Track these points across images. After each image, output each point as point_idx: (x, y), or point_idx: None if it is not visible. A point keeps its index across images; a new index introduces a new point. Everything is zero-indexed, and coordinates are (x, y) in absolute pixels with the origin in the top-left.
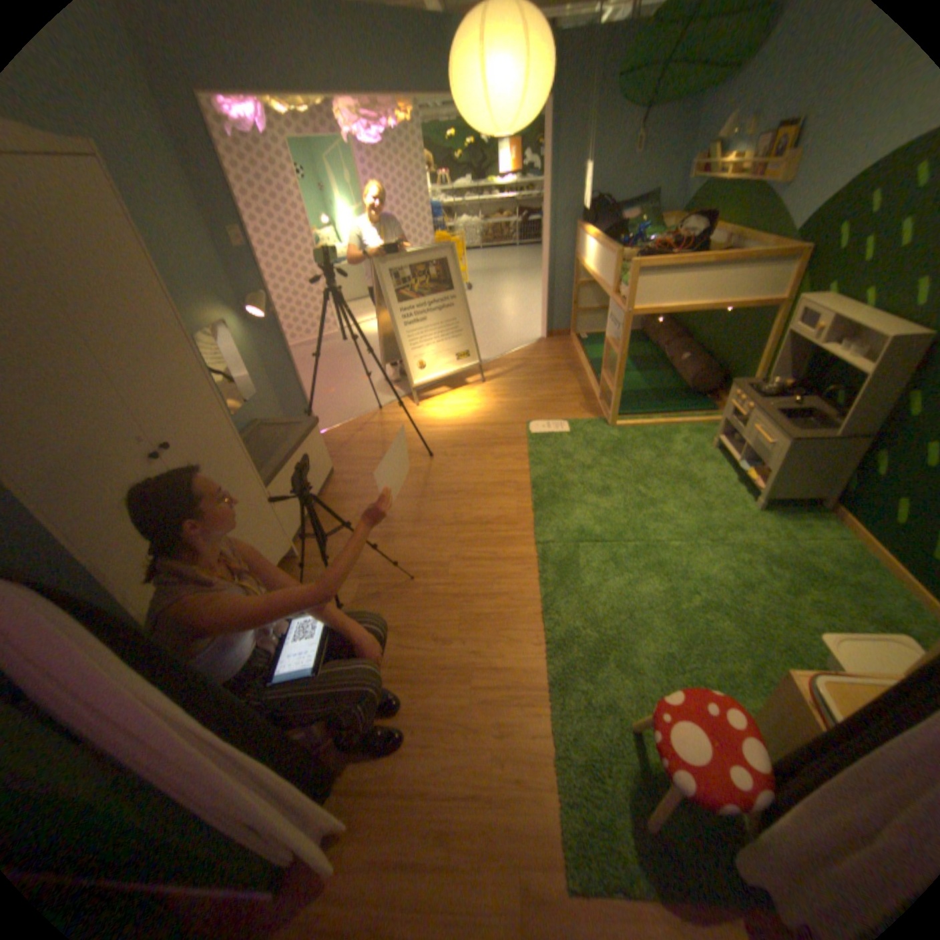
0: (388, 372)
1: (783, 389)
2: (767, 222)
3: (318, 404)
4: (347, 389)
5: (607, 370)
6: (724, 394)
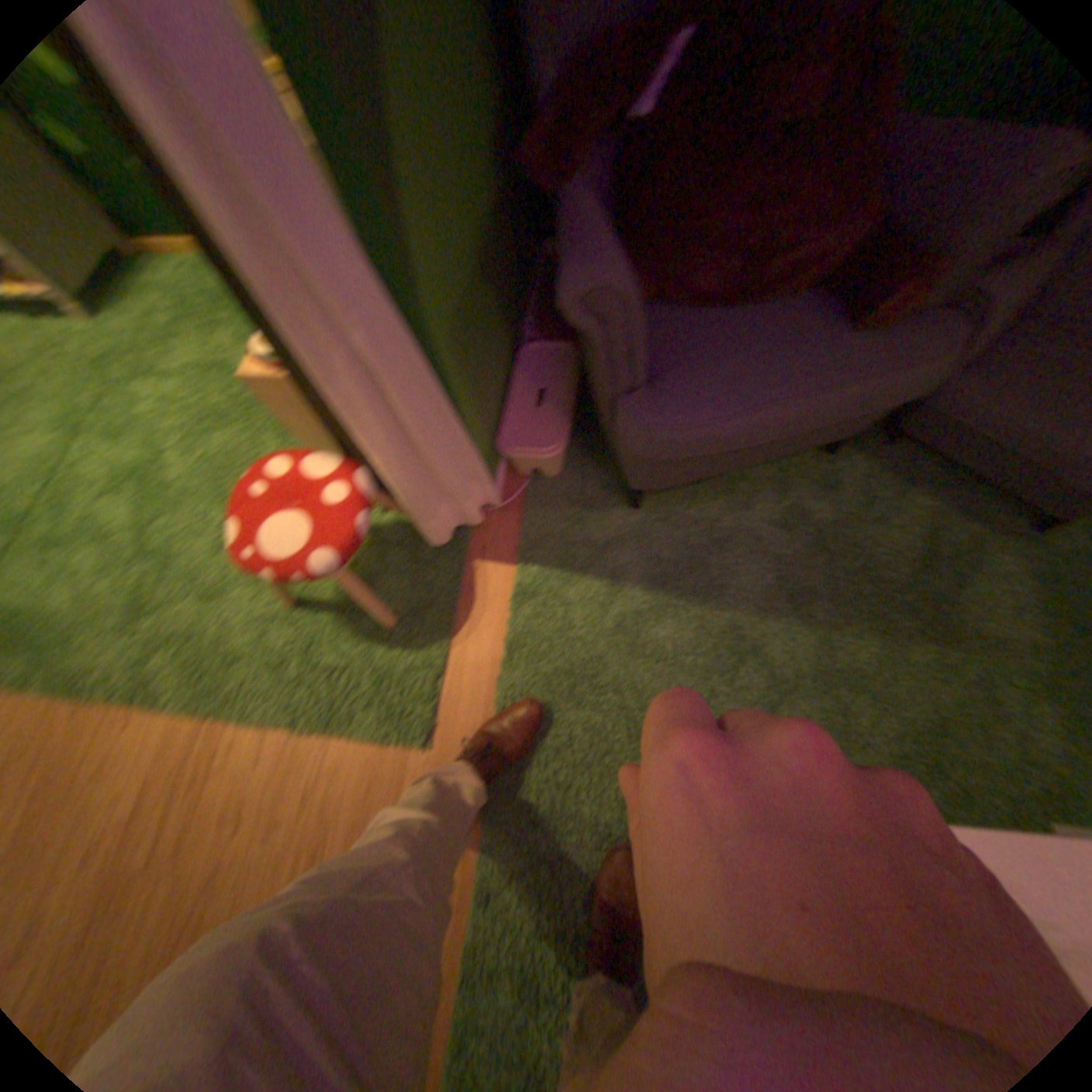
0: None
1: None
2: None
3: None
4: None
5: None
6: None
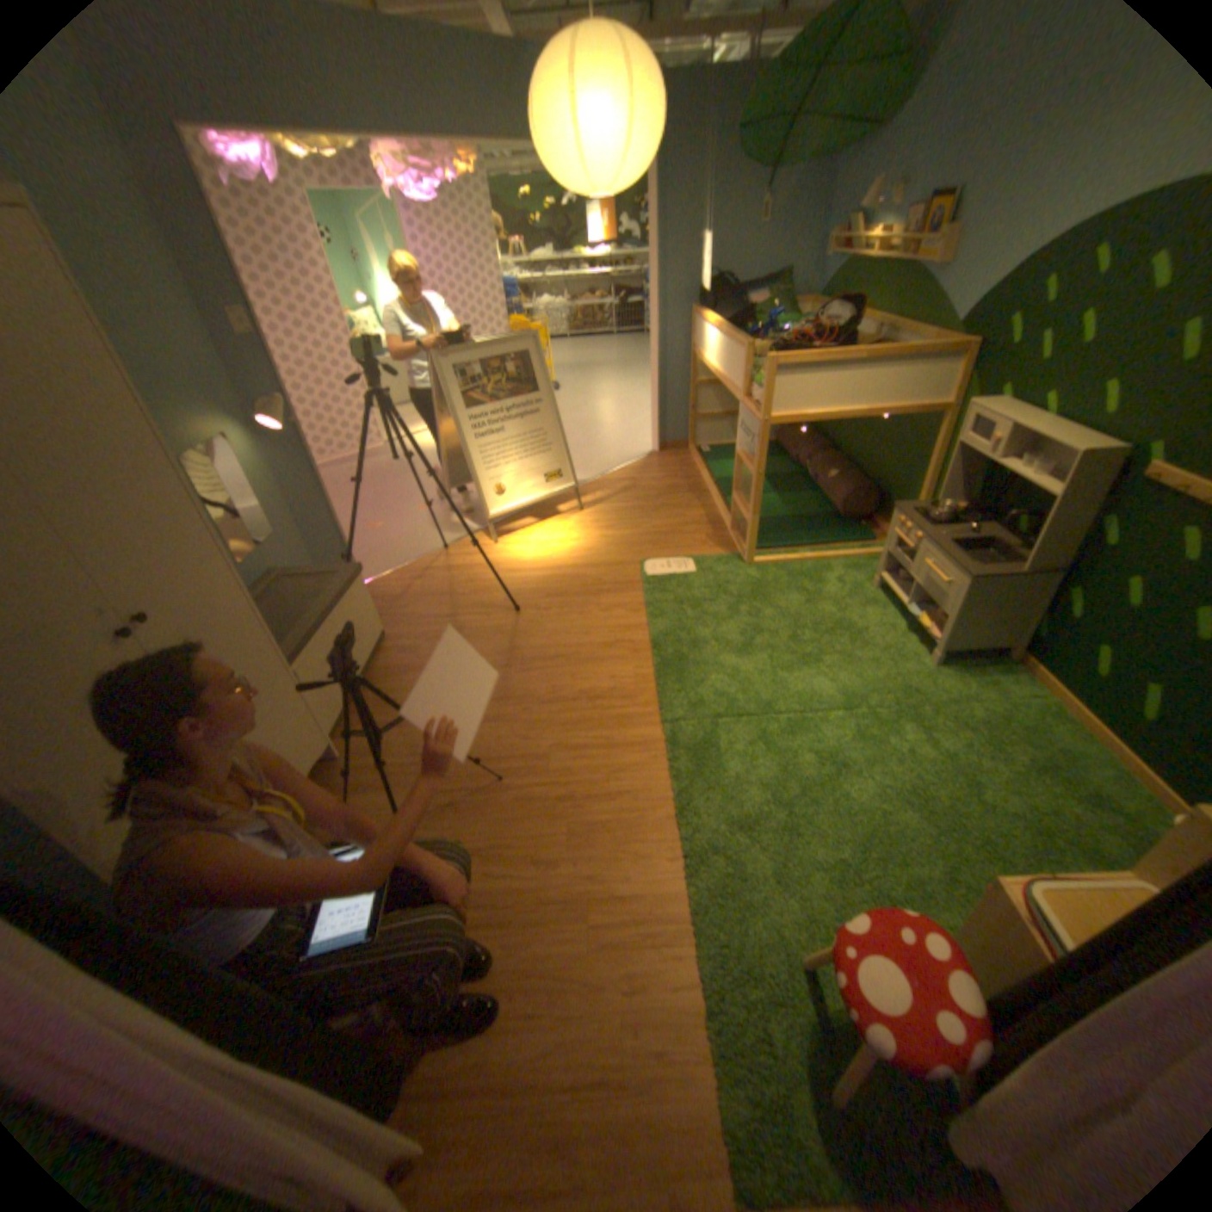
0: (453, 498)
1: (955, 513)
2: (923, 310)
3: (359, 544)
4: (399, 522)
5: (739, 493)
6: (881, 519)
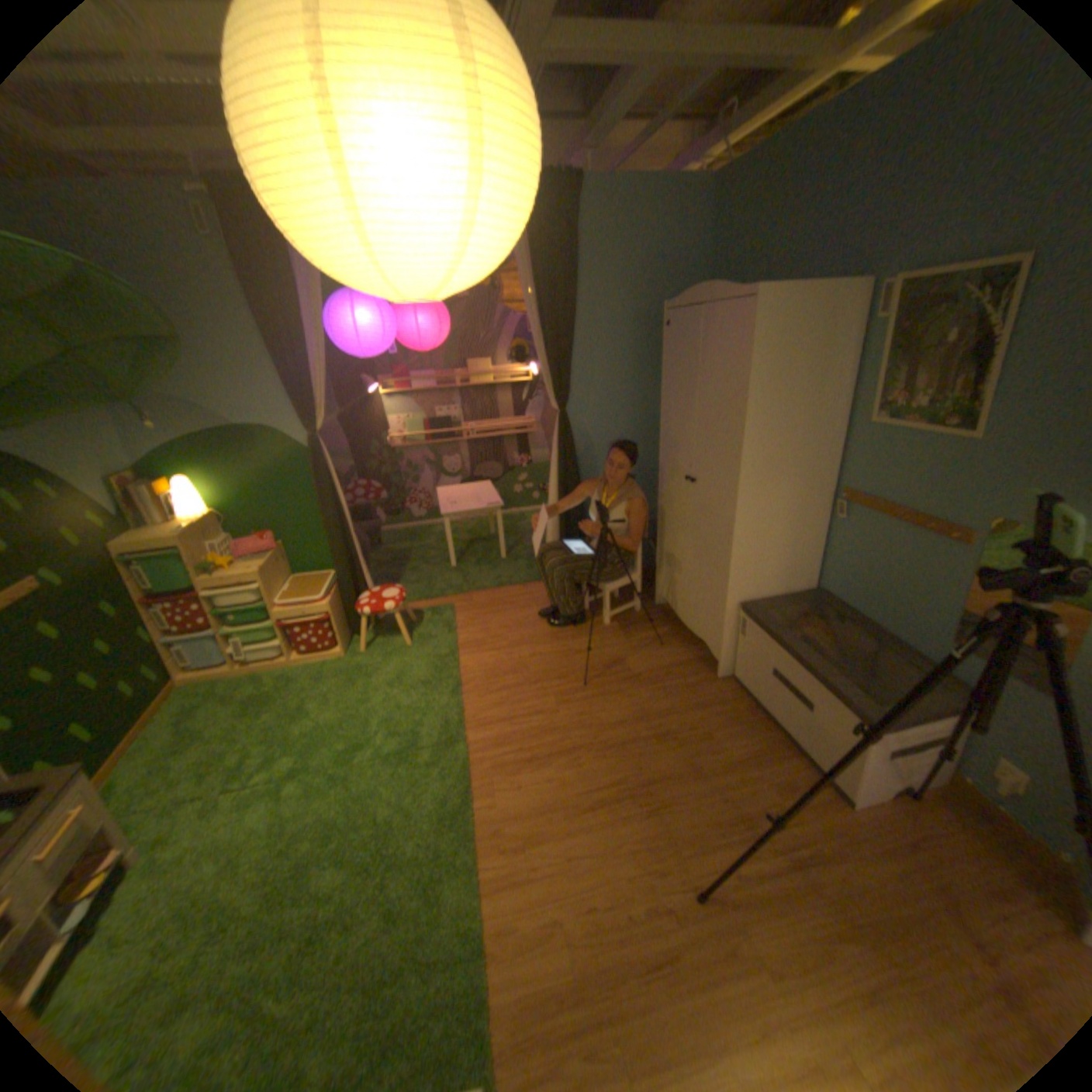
0: None
1: None
2: None
3: None
4: None
5: None
6: None
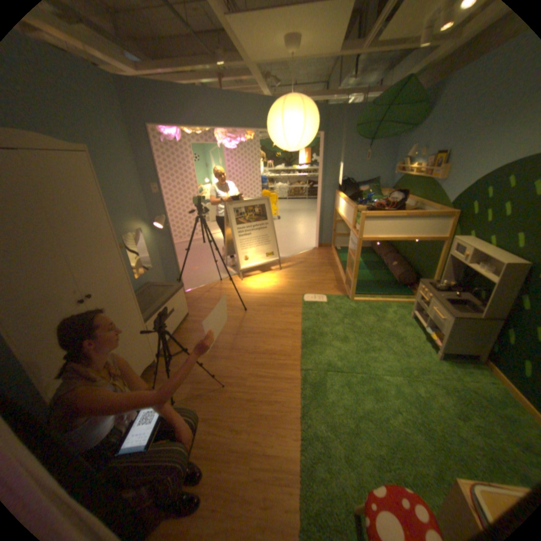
0: (228, 260)
1: (449, 287)
2: (435, 197)
3: (187, 275)
4: (204, 268)
5: (349, 268)
6: (417, 286)
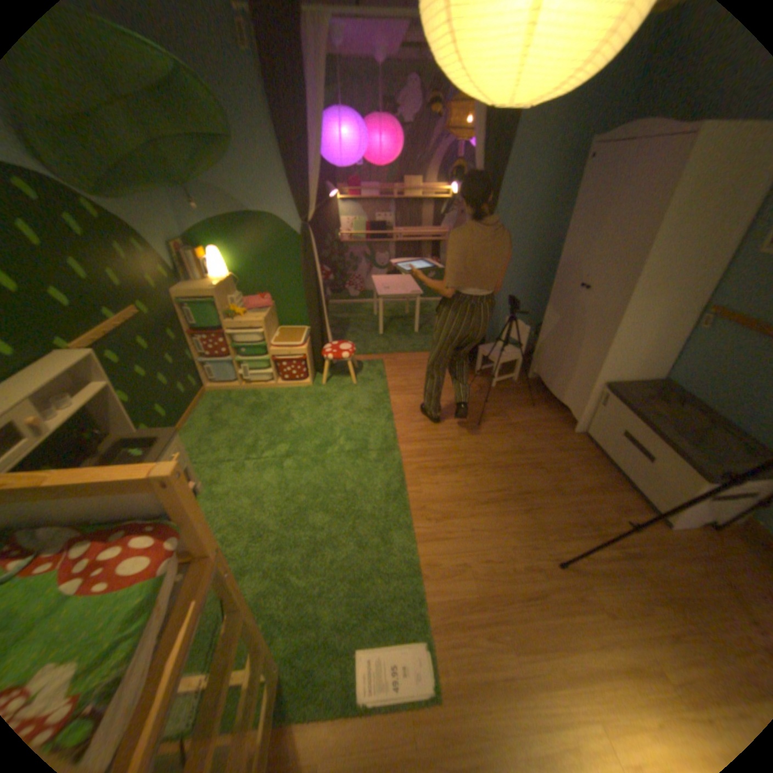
0: None
1: None
2: None
3: None
4: None
5: None
6: None
